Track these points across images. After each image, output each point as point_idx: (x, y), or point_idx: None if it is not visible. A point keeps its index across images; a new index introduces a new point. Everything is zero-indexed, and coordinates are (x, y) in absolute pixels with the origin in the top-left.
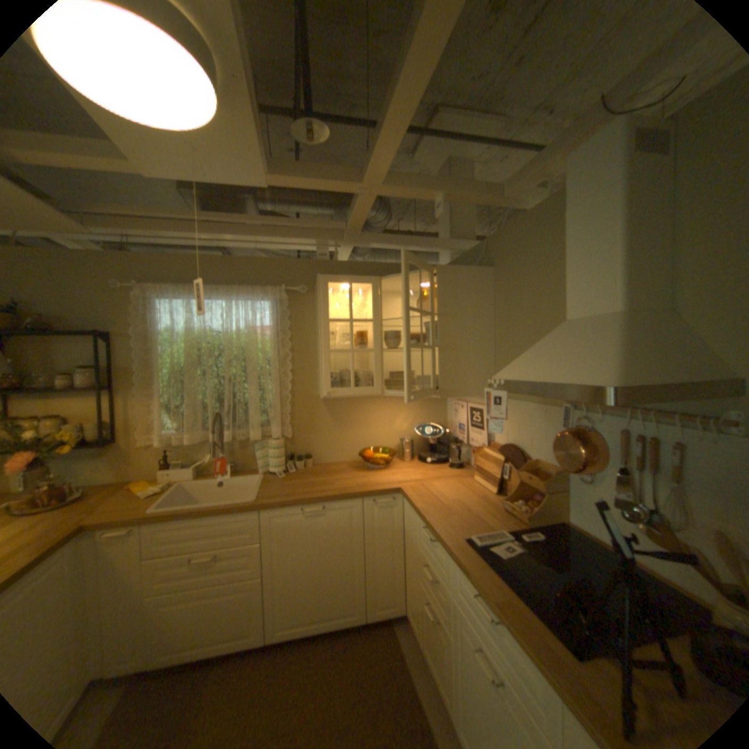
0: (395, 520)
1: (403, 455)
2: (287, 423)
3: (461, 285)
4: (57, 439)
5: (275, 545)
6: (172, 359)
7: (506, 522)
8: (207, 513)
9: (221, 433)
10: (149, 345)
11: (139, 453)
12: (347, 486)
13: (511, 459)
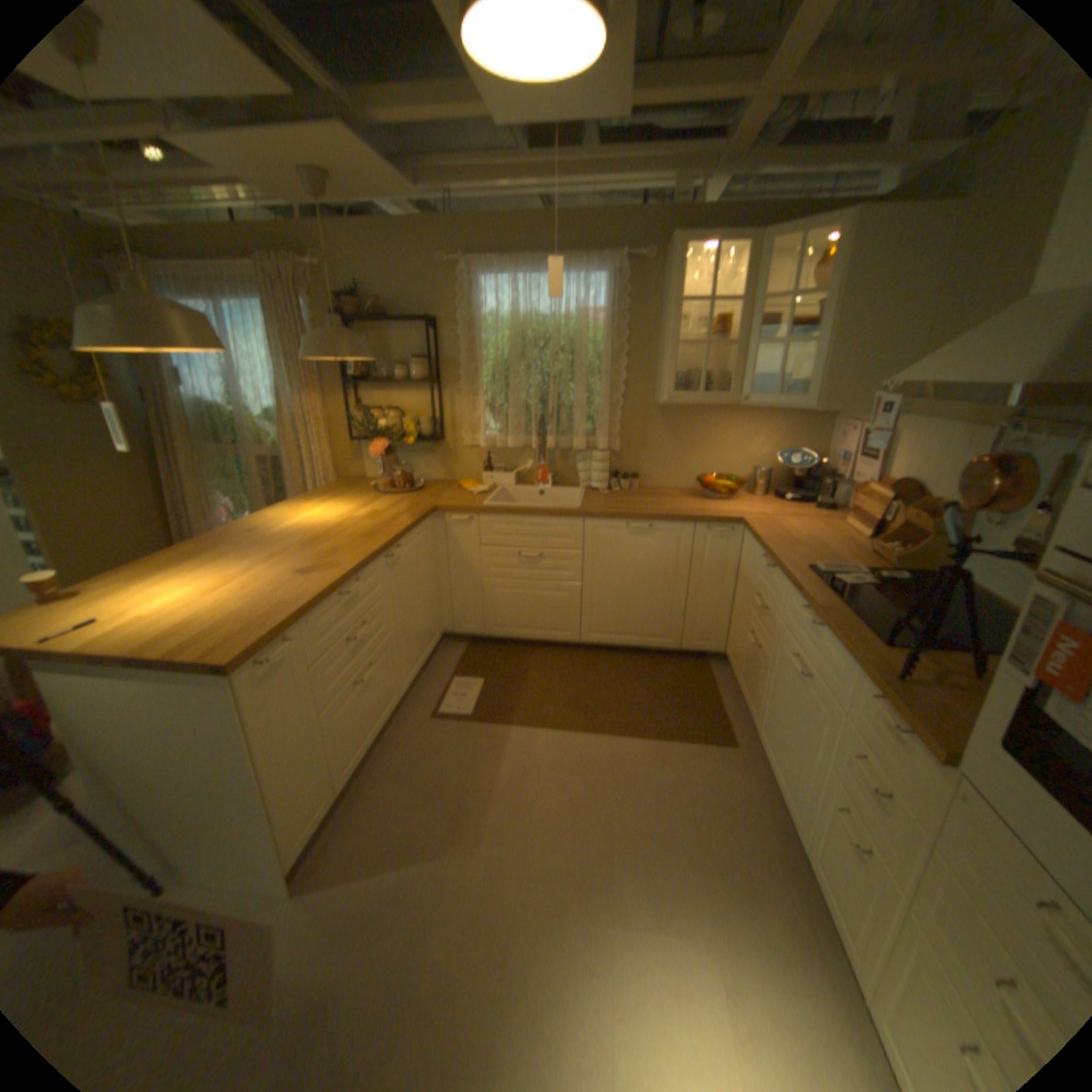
0: (729, 553)
1: (754, 487)
2: (614, 434)
3: (893, 238)
4: (403, 429)
5: (596, 555)
6: (496, 350)
7: (867, 561)
8: (536, 512)
9: (542, 439)
10: (473, 332)
11: (465, 453)
12: (678, 509)
13: (903, 497)
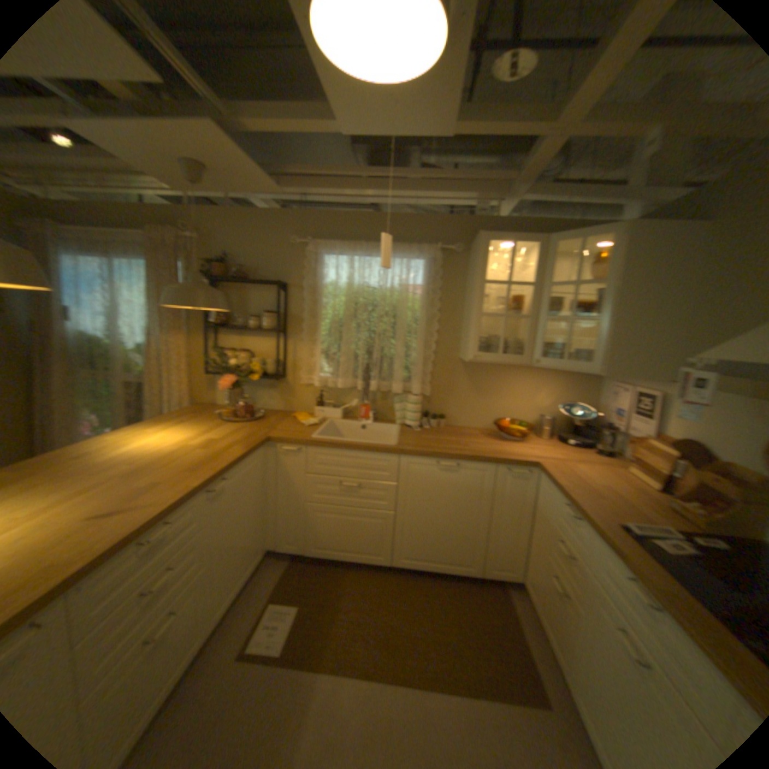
0: (529, 493)
1: (543, 432)
2: (427, 382)
3: (660, 244)
4: (252, 368)
5: (411, 488)
6: (335, 311)
7: (673, 521)
8: (359, 447)
9: (368, 383)
10: (318, 297)
11: (303, 390)
12: (483, 451)
13: (690, 457)
